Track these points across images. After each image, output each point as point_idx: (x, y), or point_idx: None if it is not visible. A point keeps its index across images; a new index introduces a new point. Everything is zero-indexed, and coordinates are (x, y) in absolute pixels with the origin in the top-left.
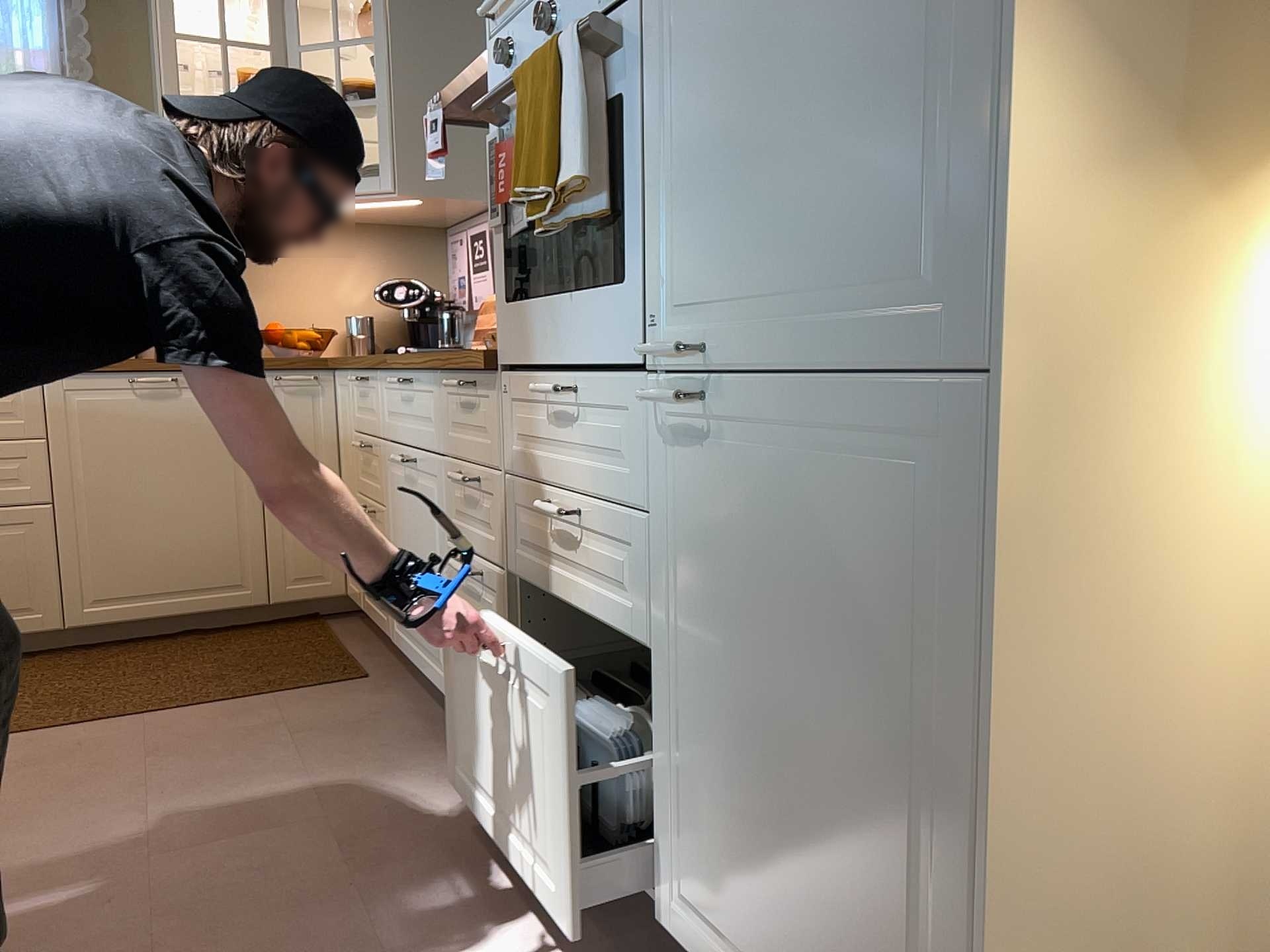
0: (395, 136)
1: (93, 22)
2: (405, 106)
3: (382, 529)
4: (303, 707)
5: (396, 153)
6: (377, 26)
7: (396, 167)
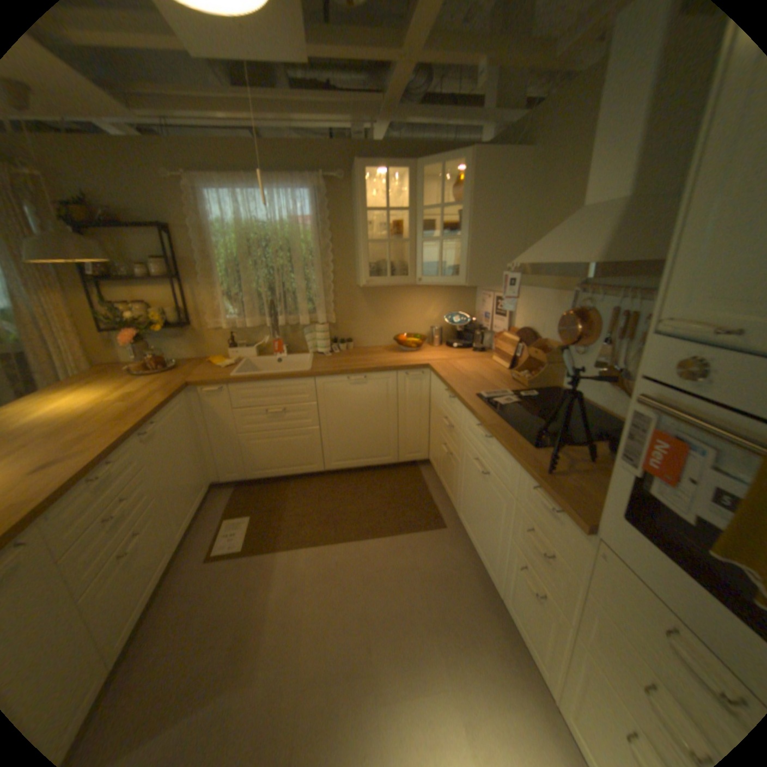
0: (469, 256)
1: (329, 198)
2: (476, 240)
3: (456, 467)
4: (421, 551)
5: (468, 265)
6: (463, 193)
7: (468, 272)
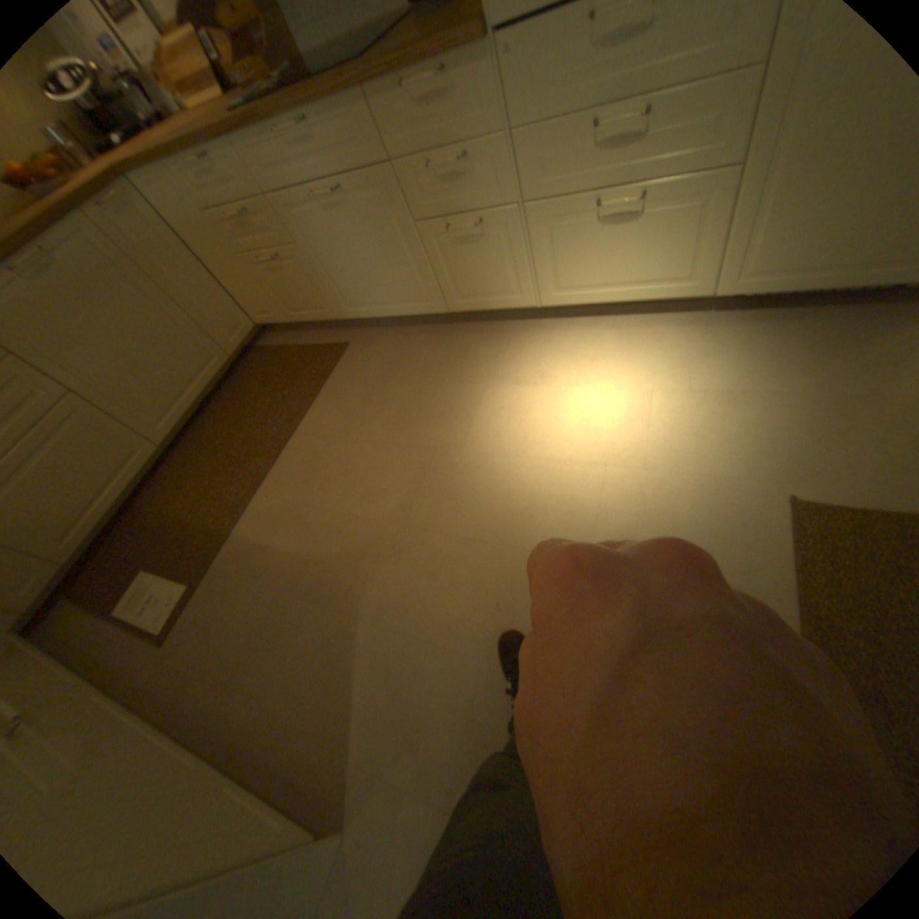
0: None
1: None
2: None
3: (294, 260)
4: (353, 373)
5: None
6: None
7: None
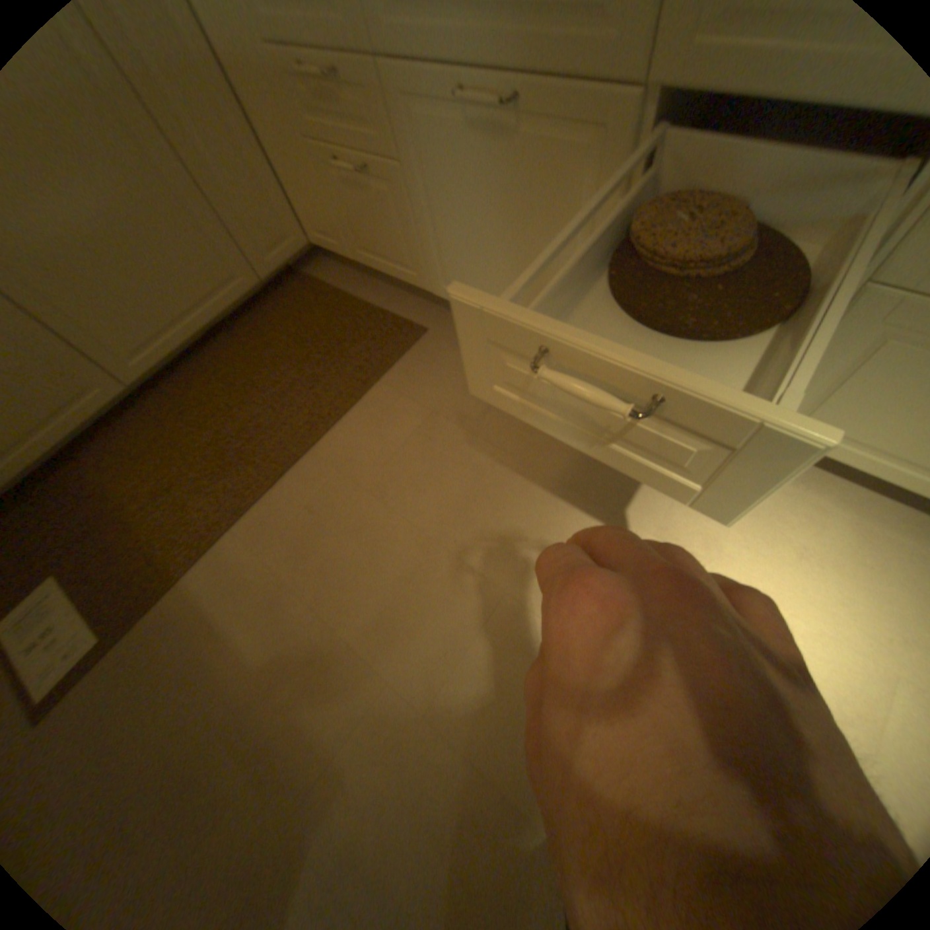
0: None
1: None
2: None
3: (388, 186)
4: (419, 385)
5: None
6: None
7: None
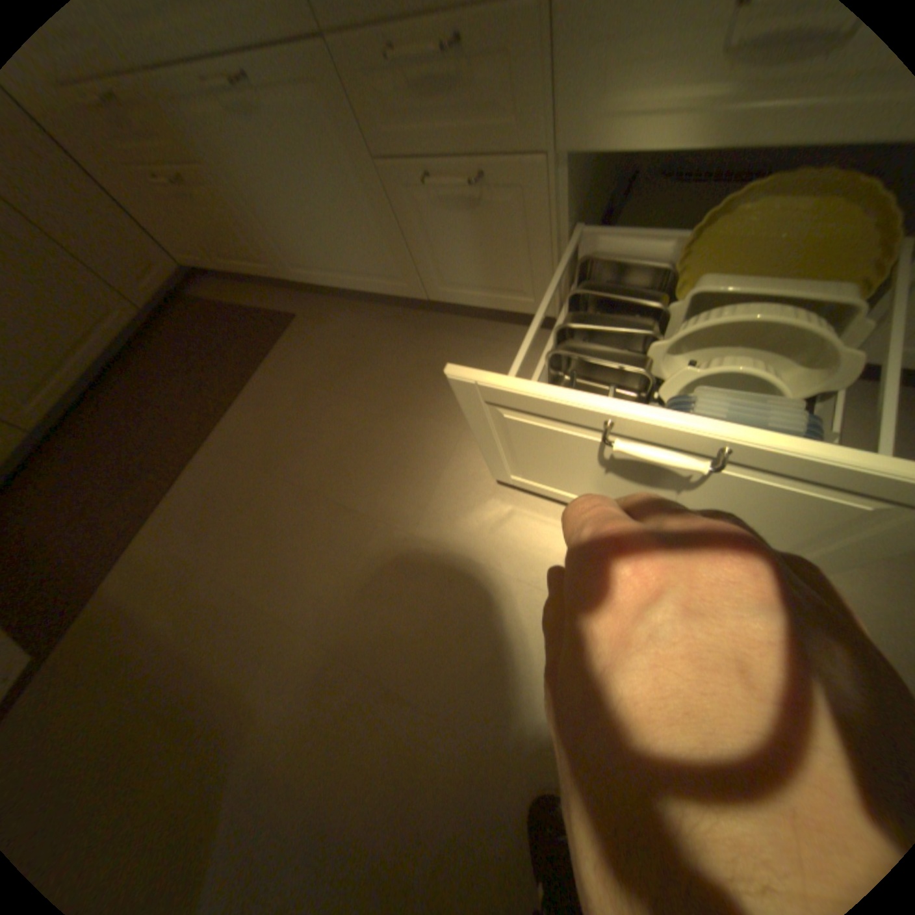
0: None
1: None
2: None
3: (204, 188)
4: (291, 364)
5: None
6: None
7: None
